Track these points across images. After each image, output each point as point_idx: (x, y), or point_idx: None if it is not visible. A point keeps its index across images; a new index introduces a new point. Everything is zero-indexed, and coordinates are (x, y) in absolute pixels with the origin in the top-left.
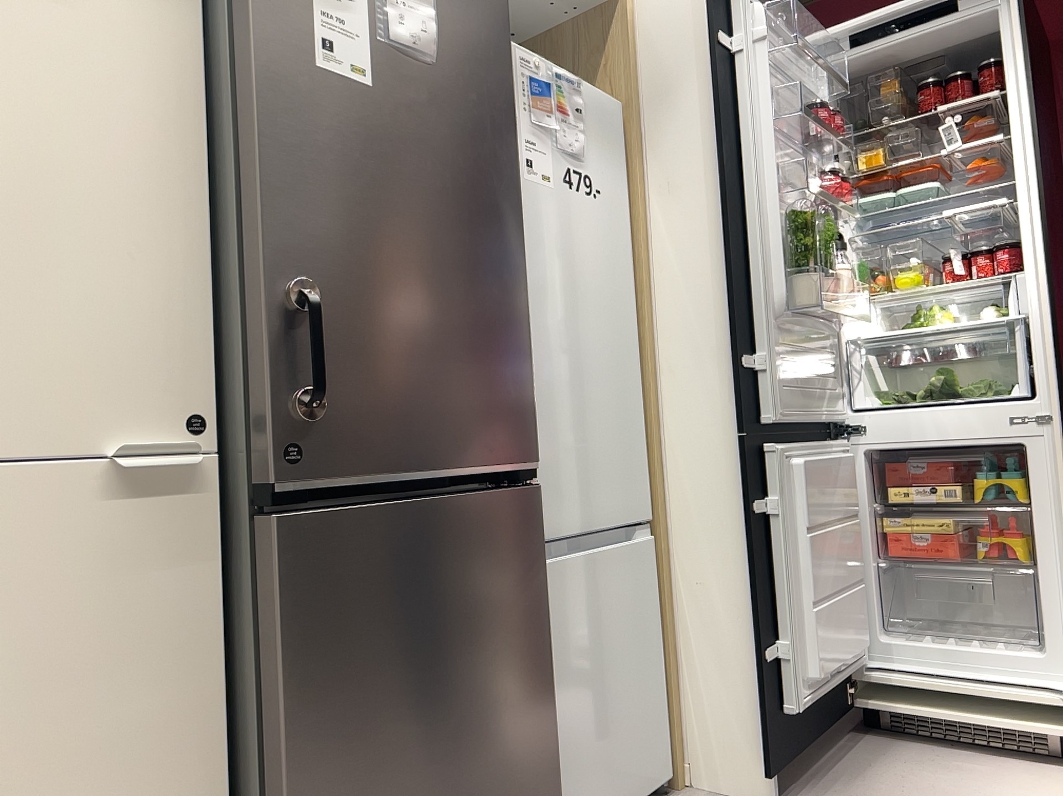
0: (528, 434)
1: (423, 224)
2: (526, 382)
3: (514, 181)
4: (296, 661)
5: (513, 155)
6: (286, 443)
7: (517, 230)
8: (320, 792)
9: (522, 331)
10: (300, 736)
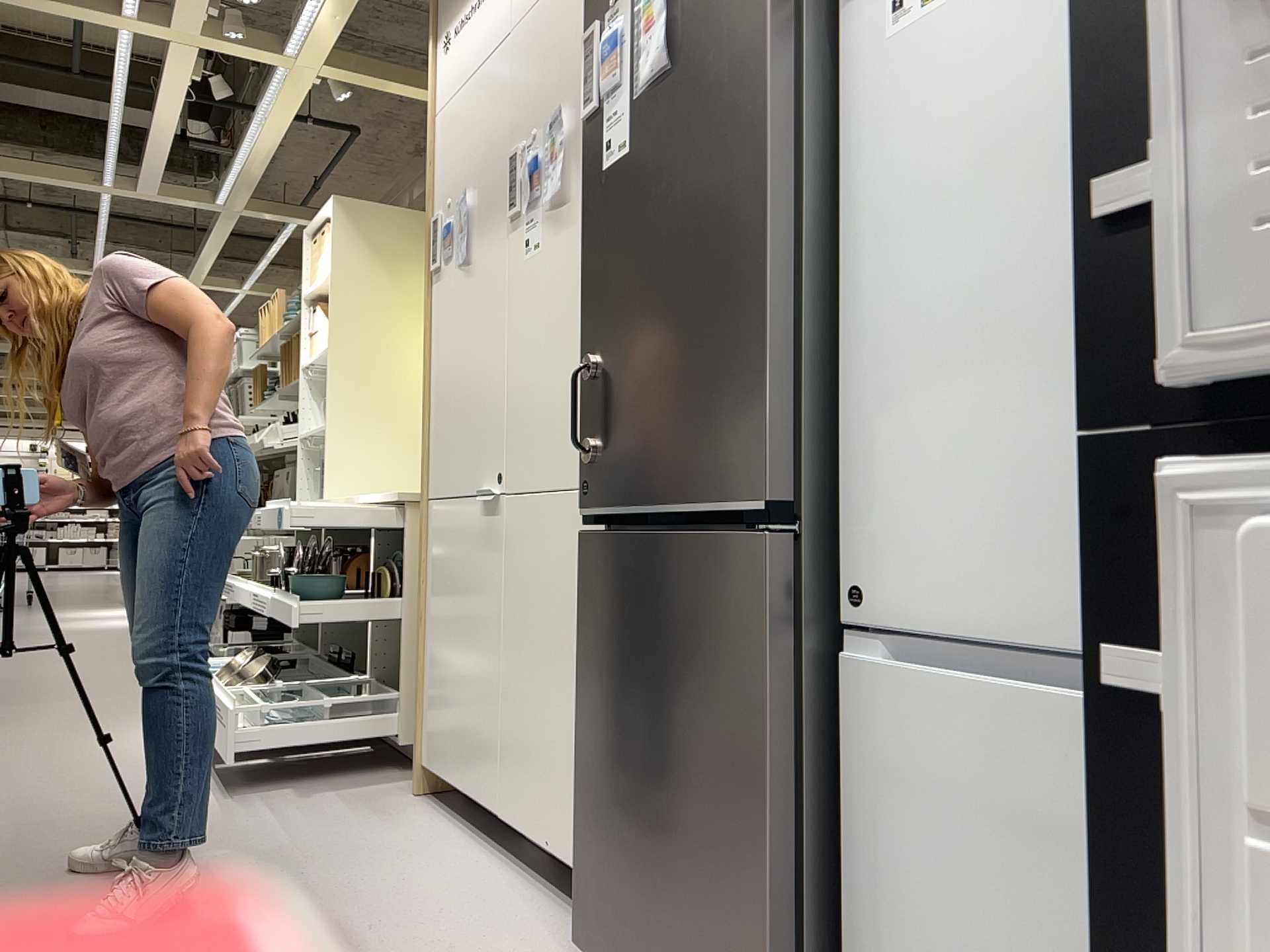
0: (758, 464)
1: (659, 253)
2: (758, 394)
3: (761, 114)
4: (584, 642)
5: (761, 79)
6: (585, 480)
7: (759, 183)
8: (589, 746)
9: (759, 323)
10: (583, 696)
